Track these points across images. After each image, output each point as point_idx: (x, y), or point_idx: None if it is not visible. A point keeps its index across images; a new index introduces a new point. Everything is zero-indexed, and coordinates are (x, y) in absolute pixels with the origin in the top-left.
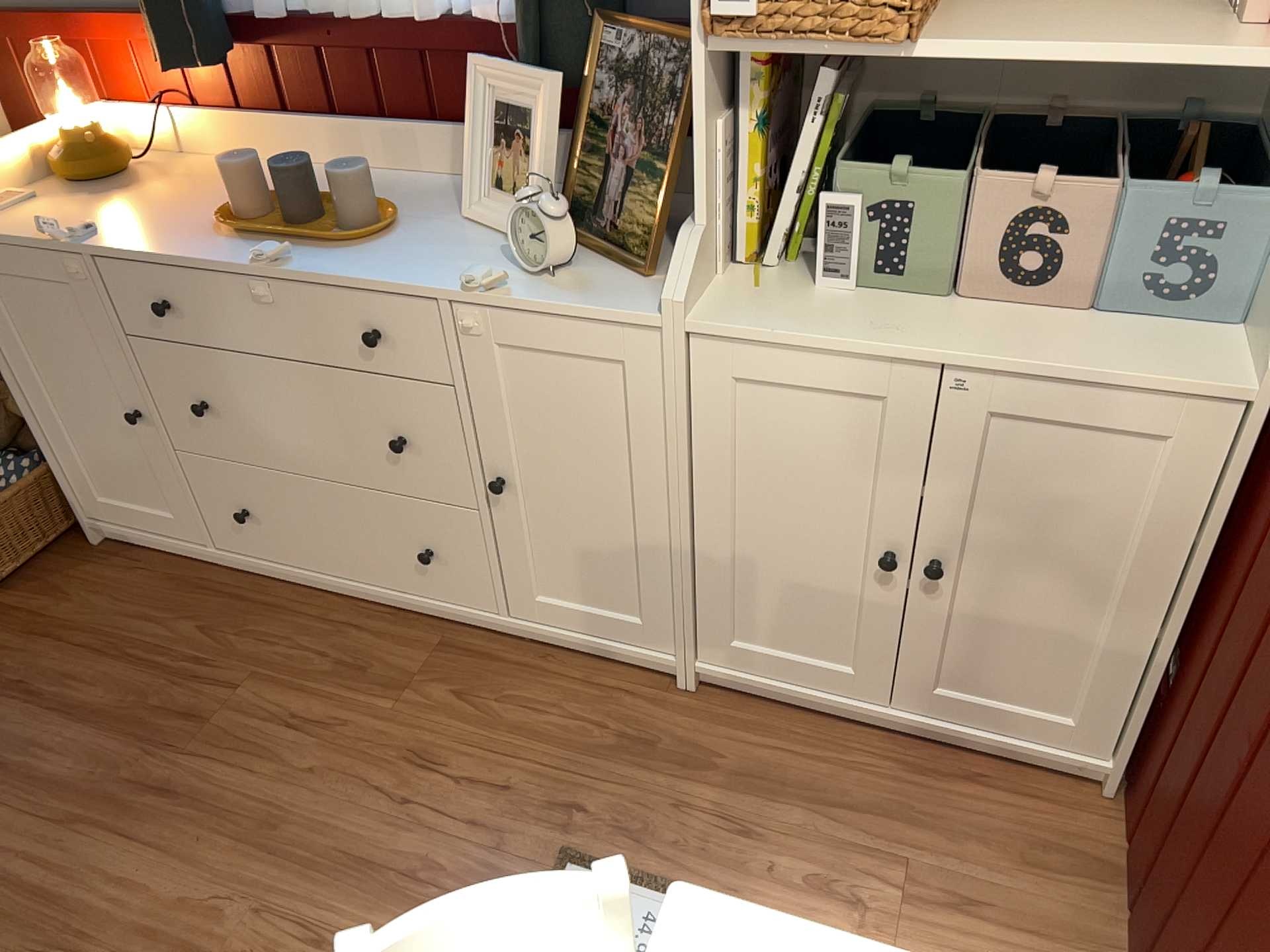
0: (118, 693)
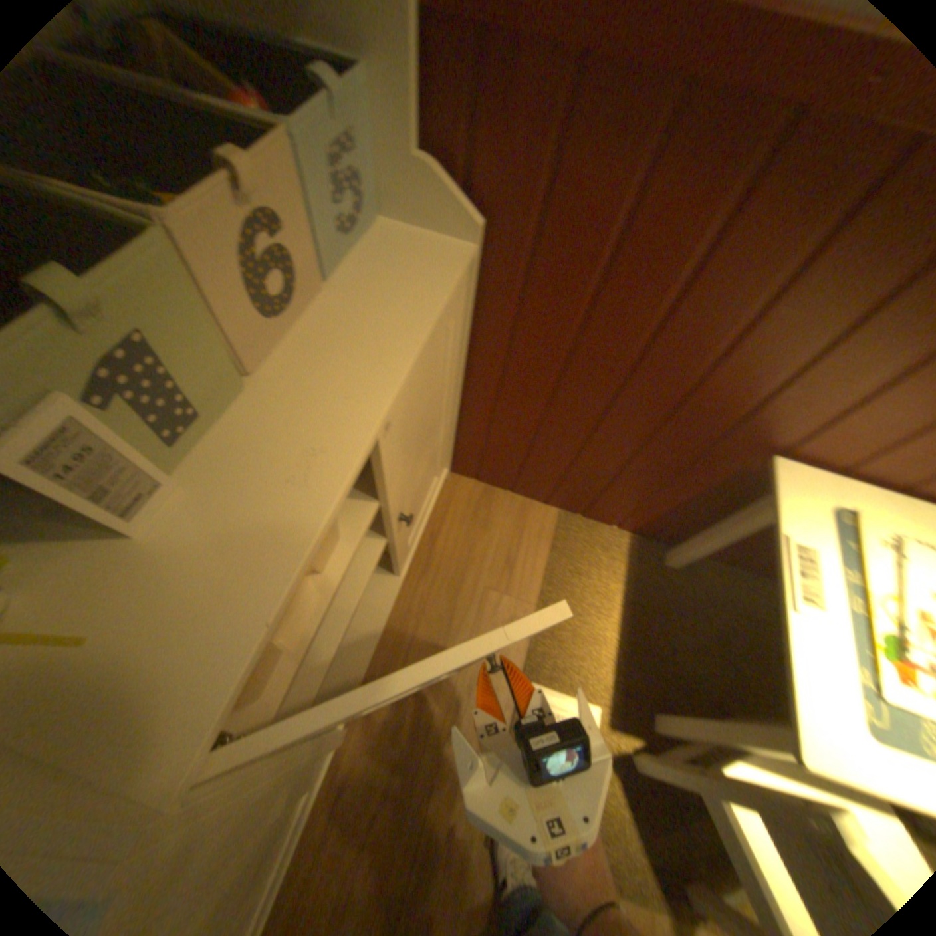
0: None
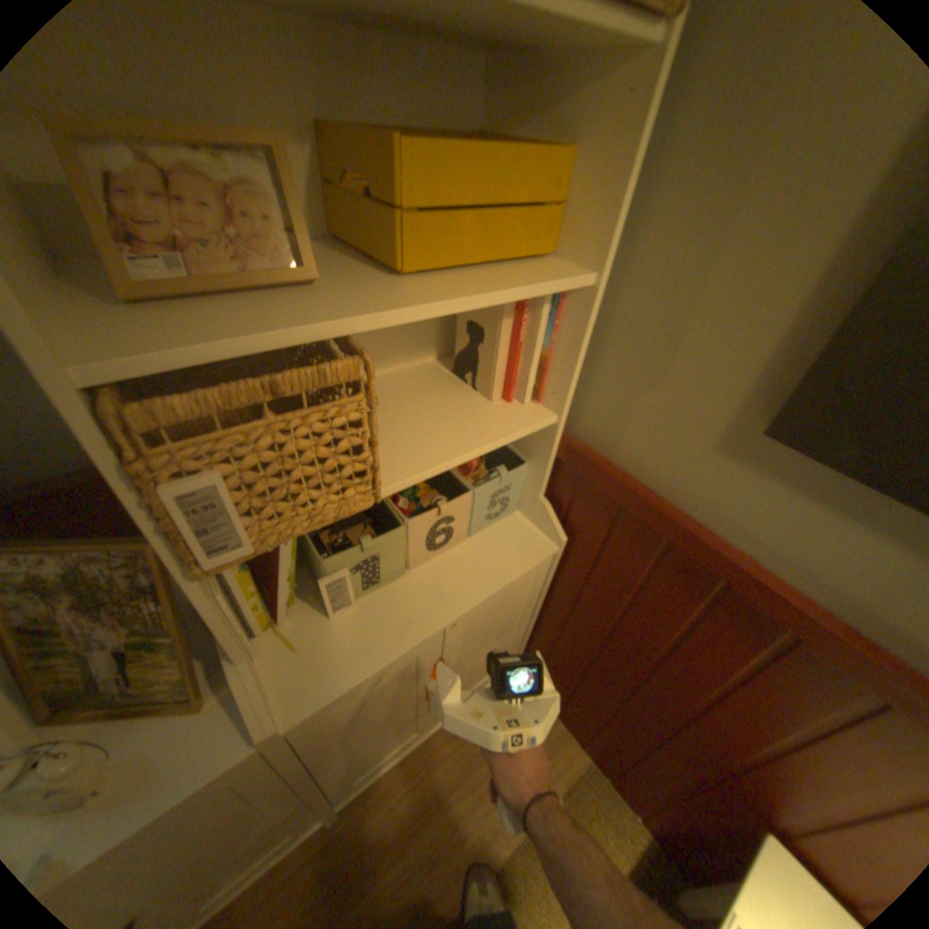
0: None
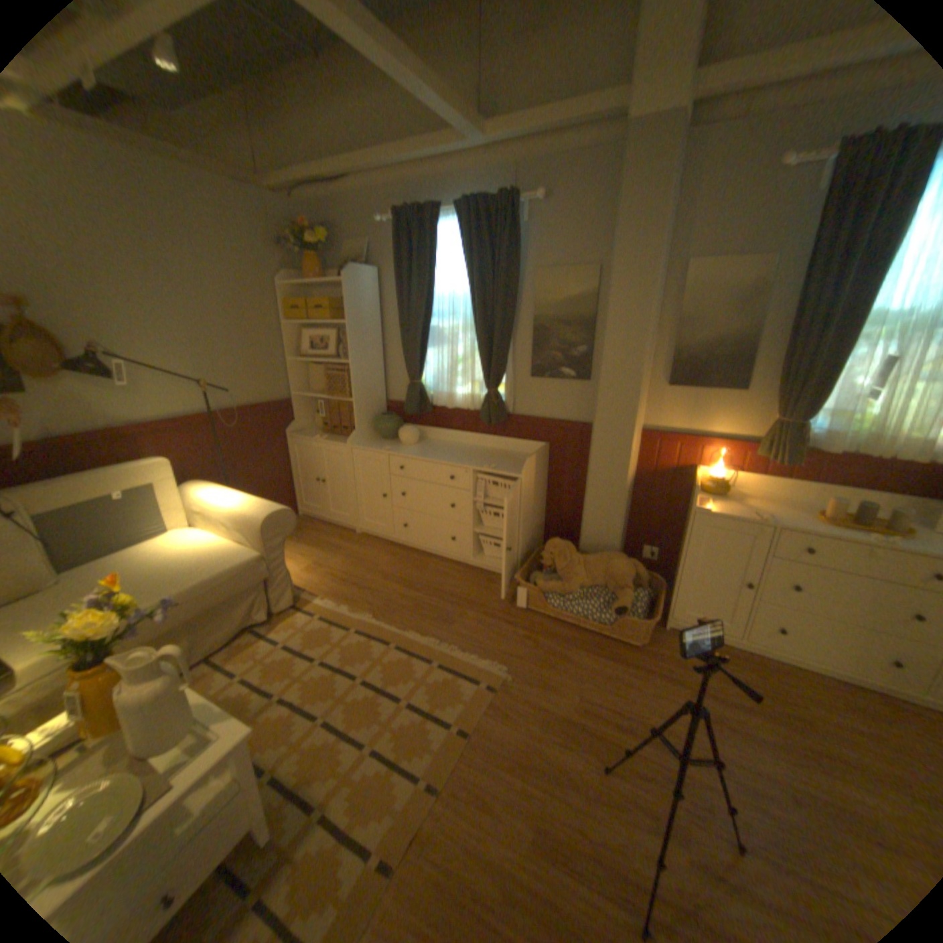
0: (751, 705)
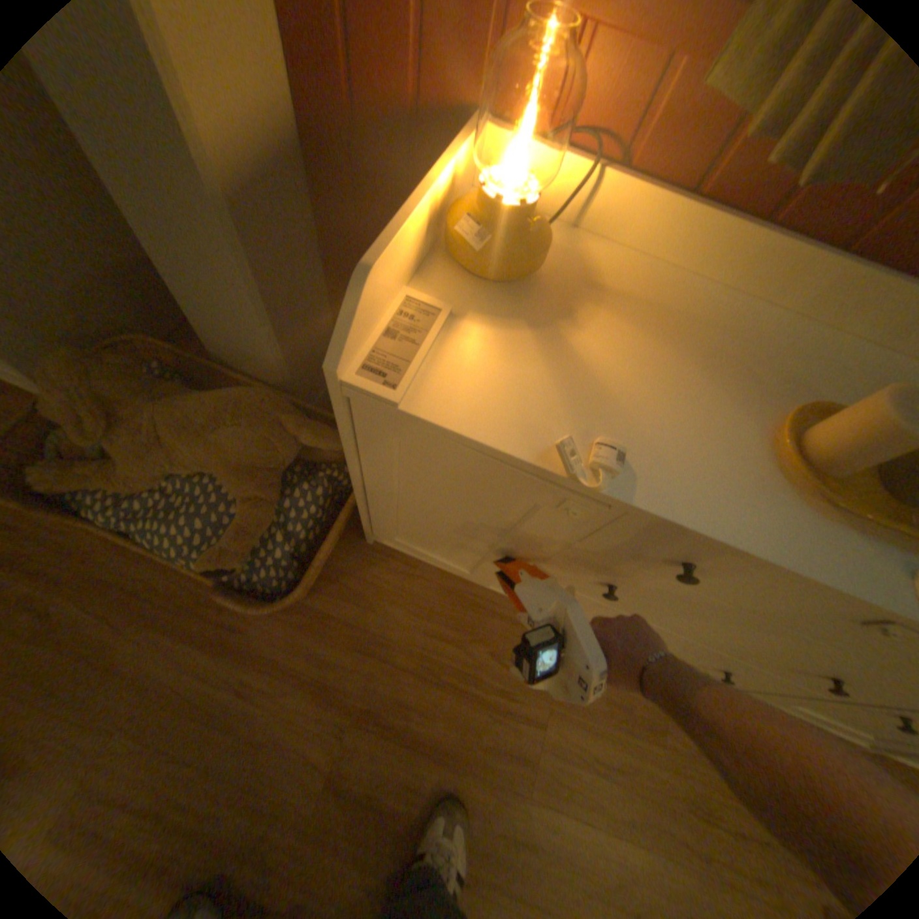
0: (448, 737)
